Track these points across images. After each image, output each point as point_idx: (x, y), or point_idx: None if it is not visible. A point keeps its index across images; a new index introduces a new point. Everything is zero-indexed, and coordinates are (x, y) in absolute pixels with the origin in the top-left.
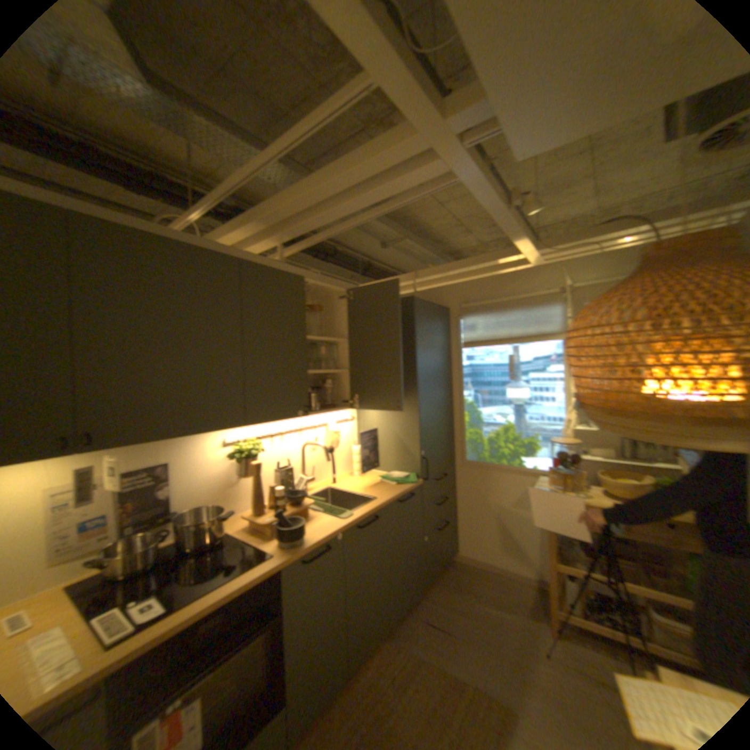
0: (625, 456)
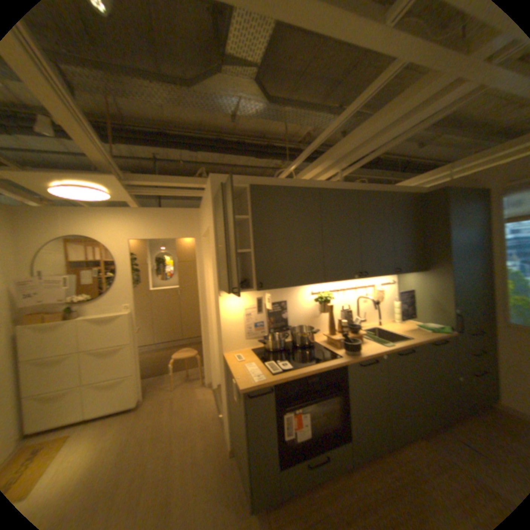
0: None
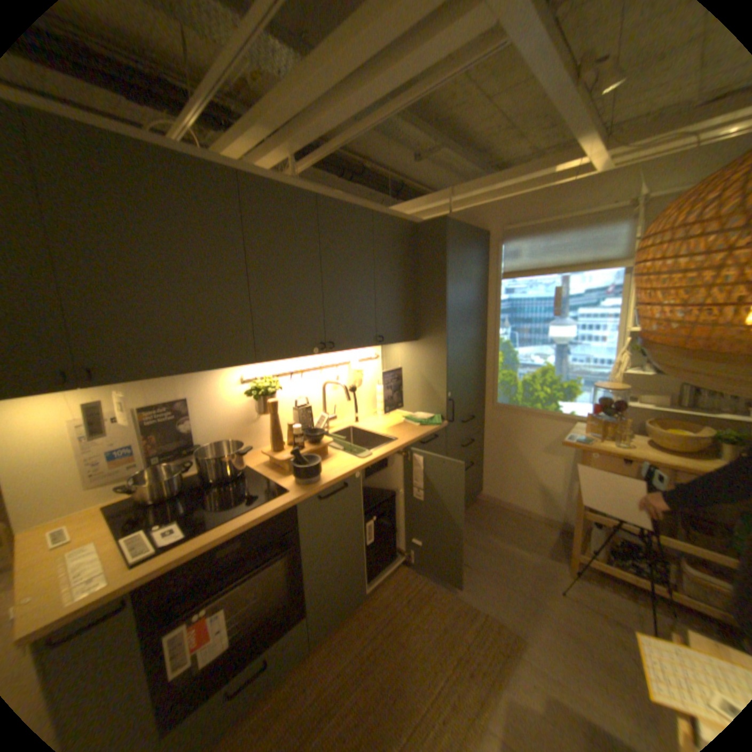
0: (682, 404)
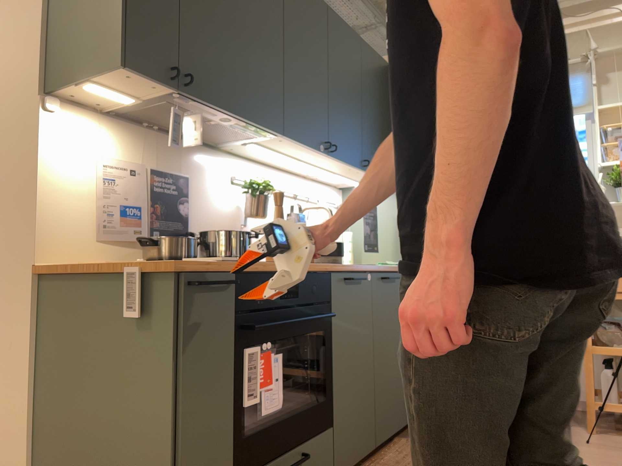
0: None
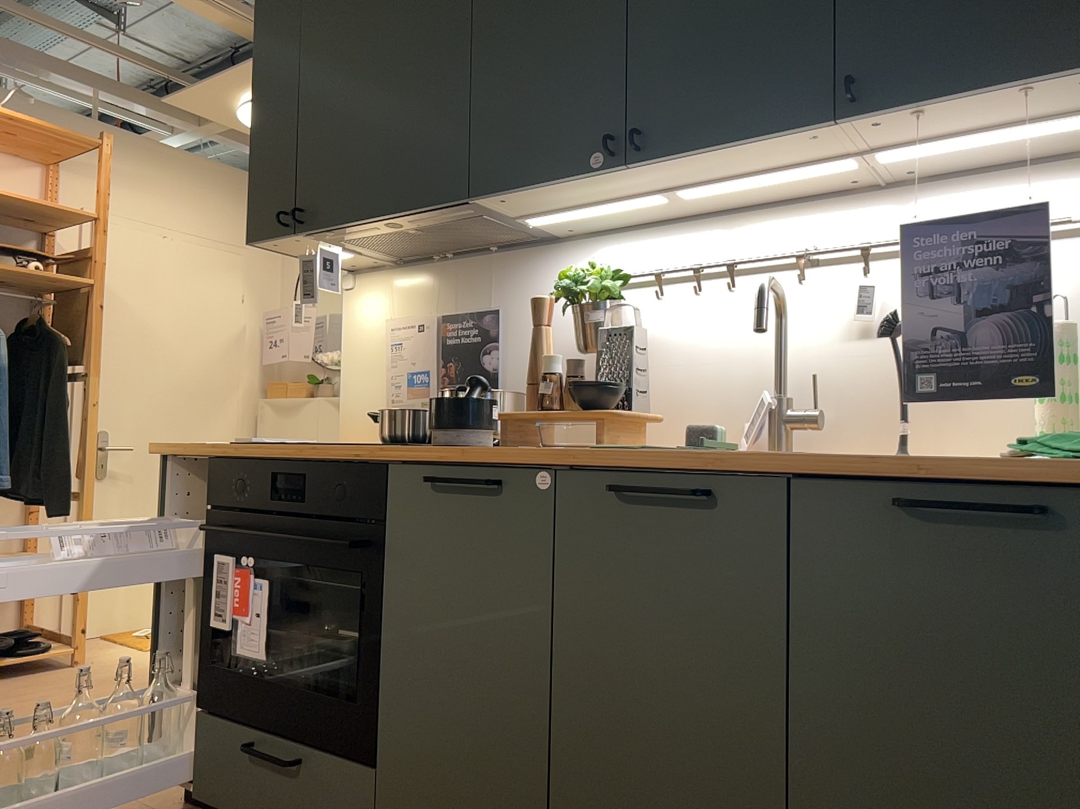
0: None
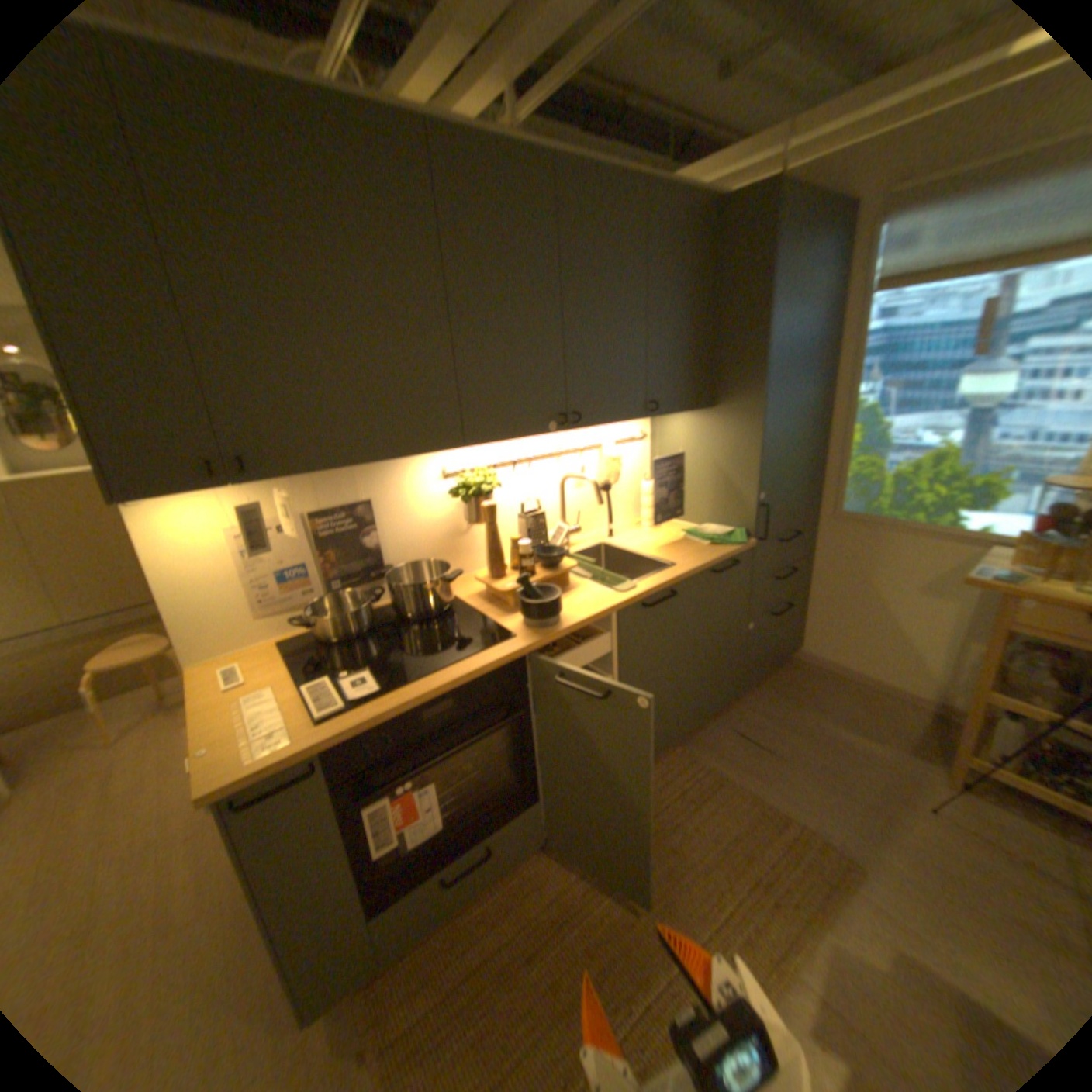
0: None
